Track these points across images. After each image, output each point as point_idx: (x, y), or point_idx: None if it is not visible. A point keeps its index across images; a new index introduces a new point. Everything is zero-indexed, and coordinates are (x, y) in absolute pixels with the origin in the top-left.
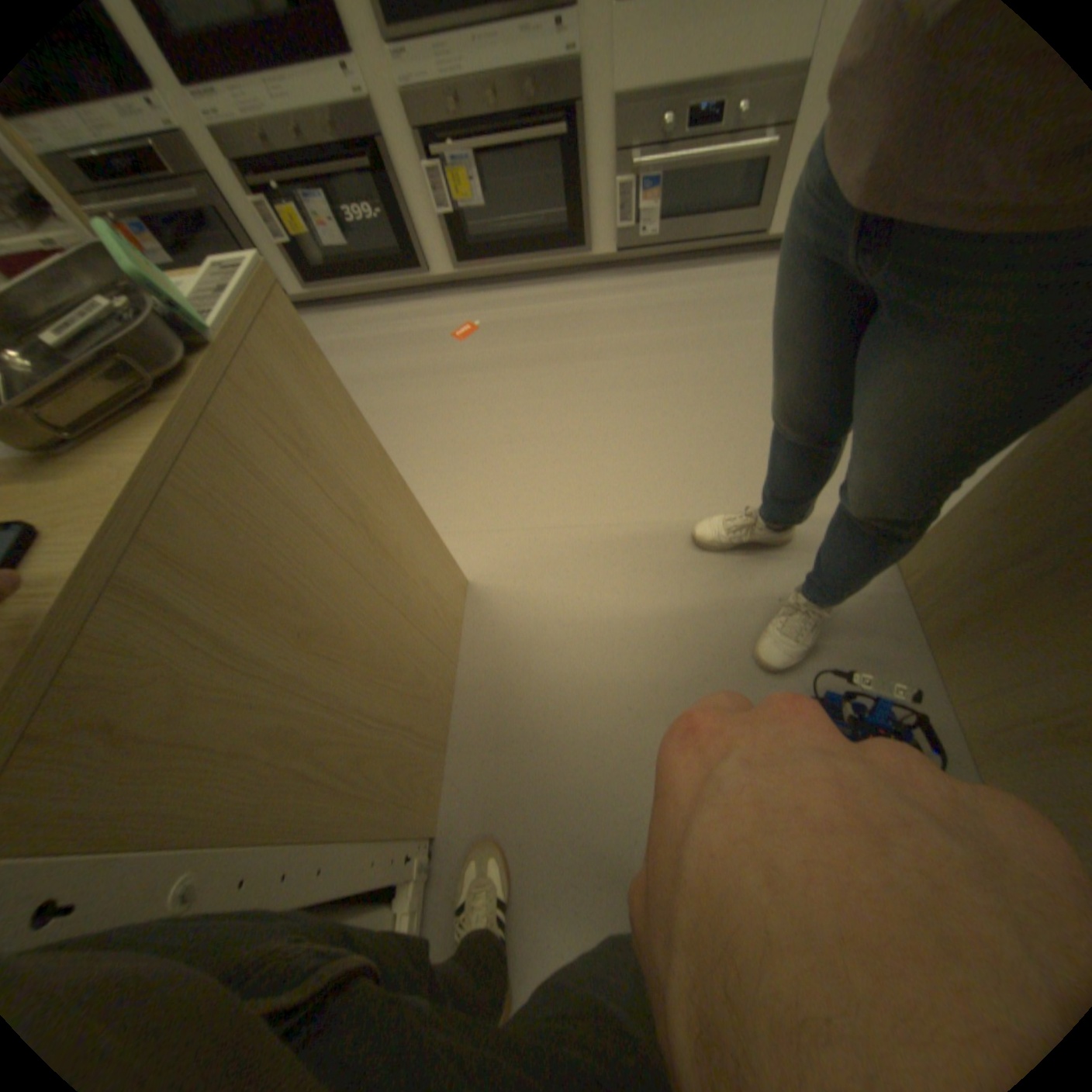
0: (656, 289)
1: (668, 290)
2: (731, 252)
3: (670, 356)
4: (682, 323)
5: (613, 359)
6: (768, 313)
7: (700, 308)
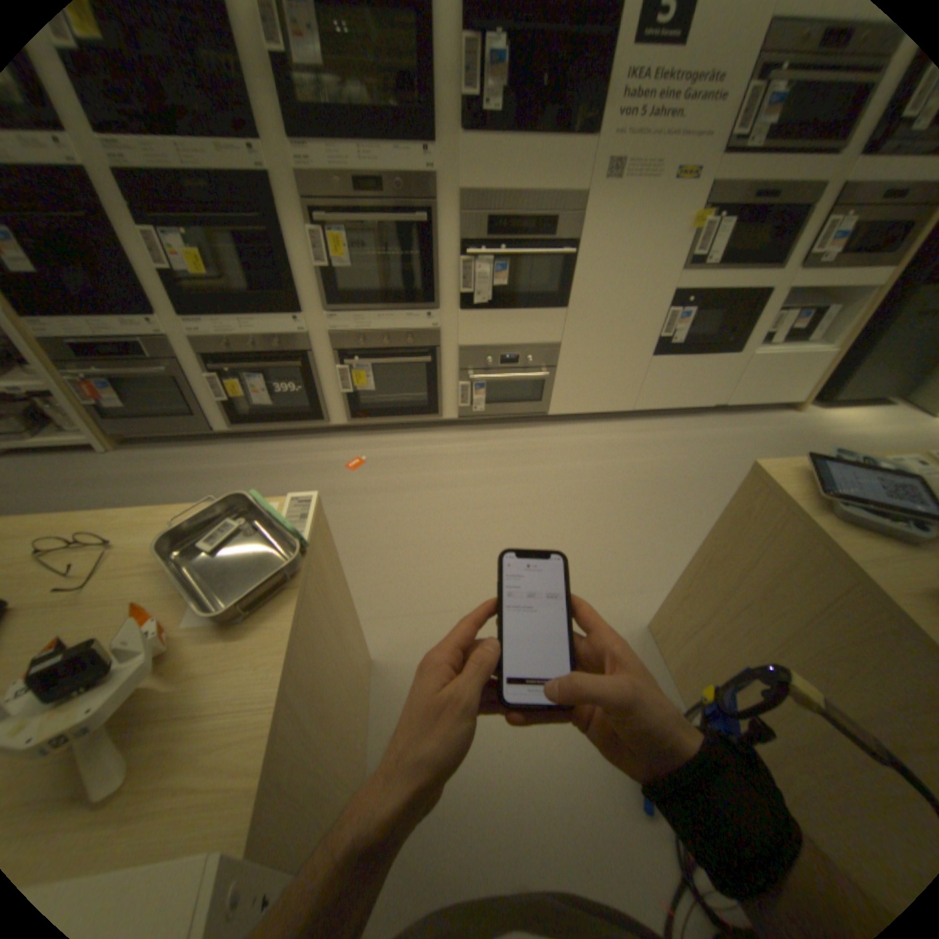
0: (483, 443)
1: (491, 444)
2: (526, 422)
3: (497, 489)
4: (502, 466)
5: (461, 489)
6: (553, 463)
7: (512, 457)
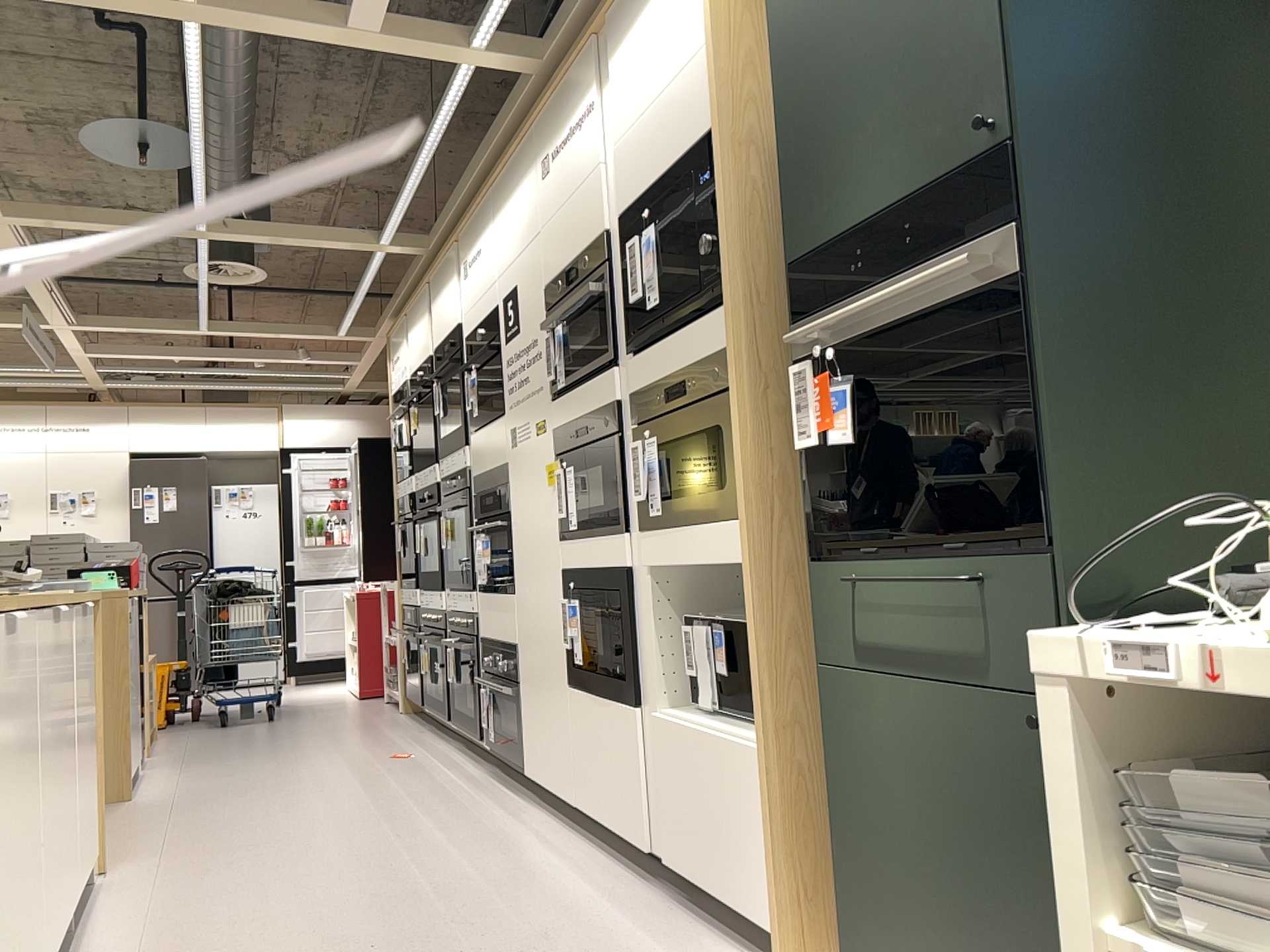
0: (465, 784)
1: (464, 787)
2: (535, 792)
3: (363, 801)
4: (413, 797)
5: (361, 790)
6: (428, 814)
7: (436, 798)
